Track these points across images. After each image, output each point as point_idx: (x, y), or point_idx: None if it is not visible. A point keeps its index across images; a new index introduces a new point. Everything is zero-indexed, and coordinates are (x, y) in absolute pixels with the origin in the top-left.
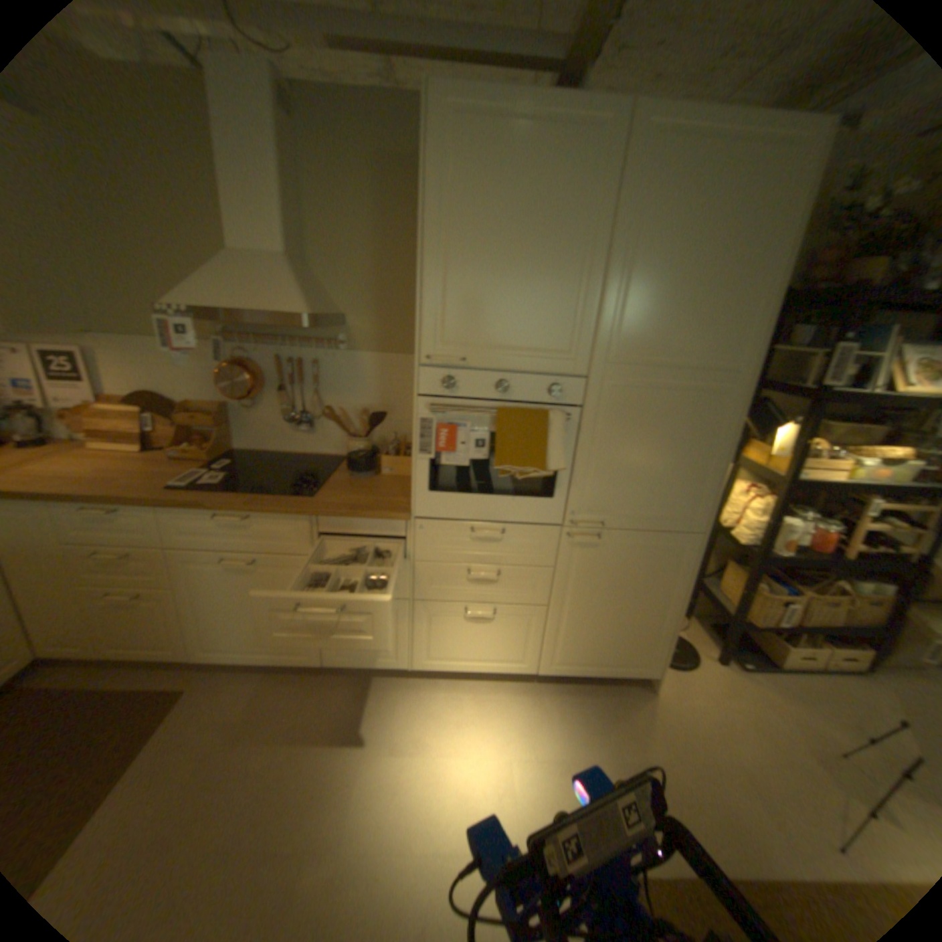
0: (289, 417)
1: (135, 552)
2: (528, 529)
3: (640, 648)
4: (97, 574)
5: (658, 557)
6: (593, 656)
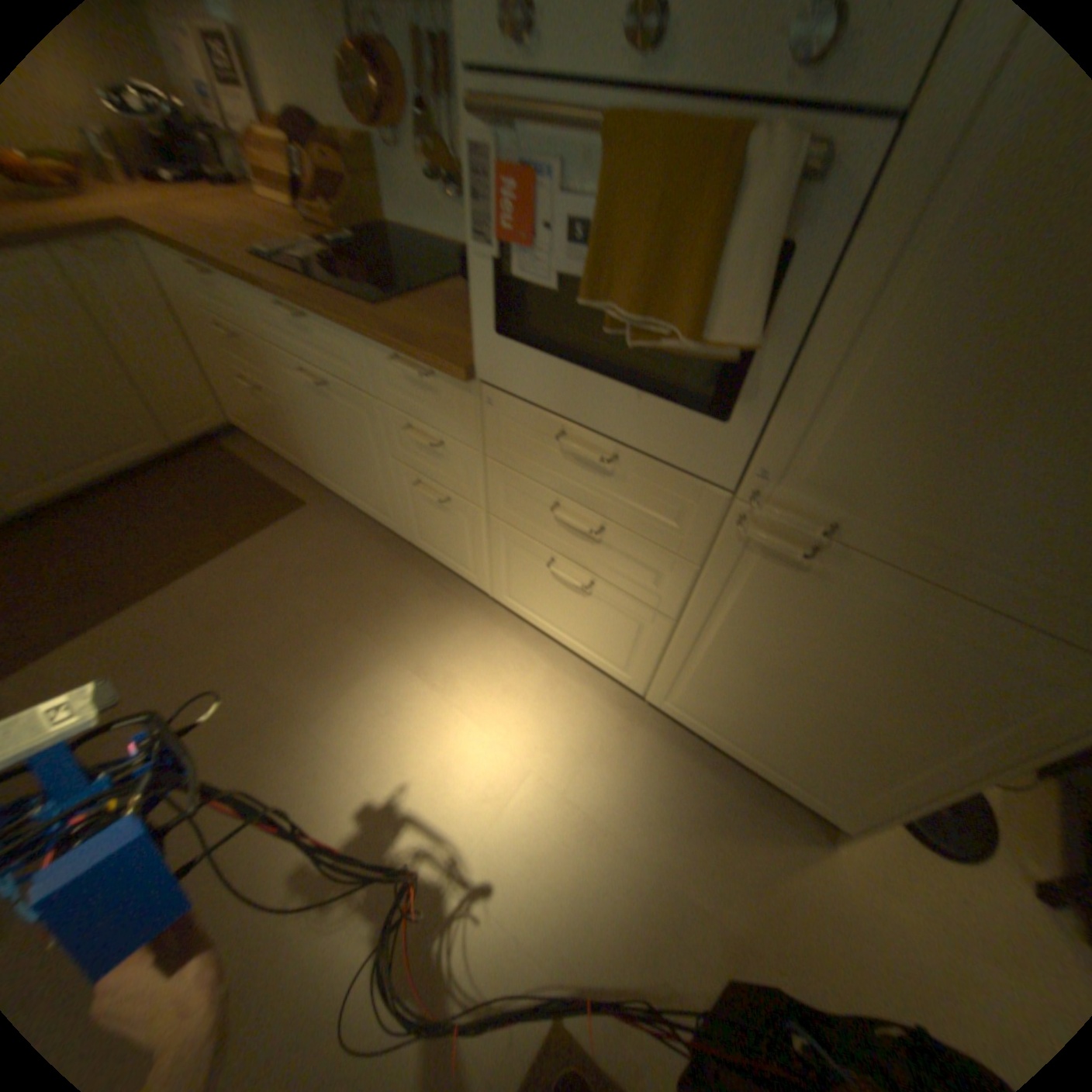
0: (430, 166)
1: (234, 332)
2: (660, 472)
3: (830, 776)
4: (221, 349)
5: (962, 665)
6: (735, 731)
